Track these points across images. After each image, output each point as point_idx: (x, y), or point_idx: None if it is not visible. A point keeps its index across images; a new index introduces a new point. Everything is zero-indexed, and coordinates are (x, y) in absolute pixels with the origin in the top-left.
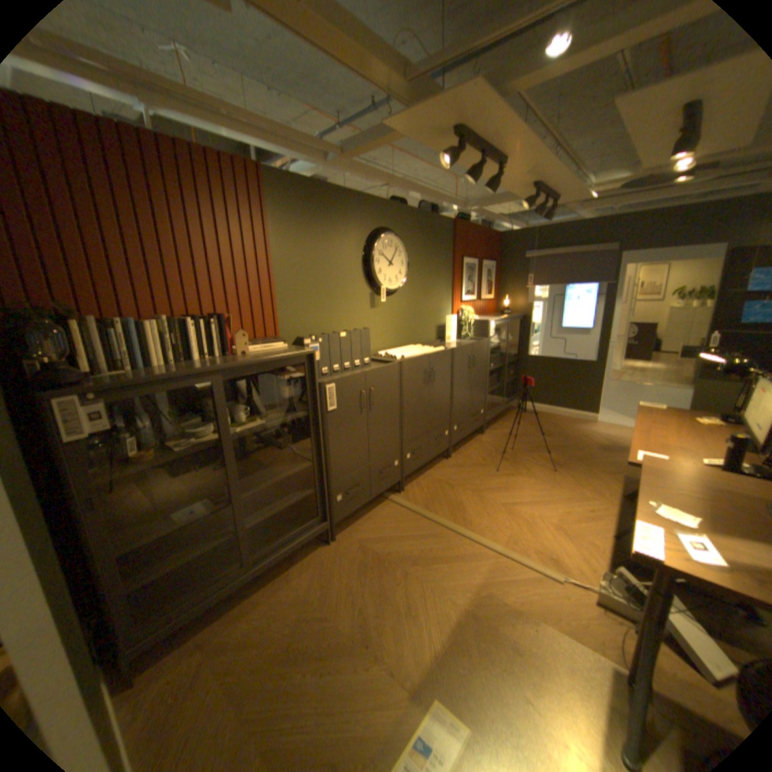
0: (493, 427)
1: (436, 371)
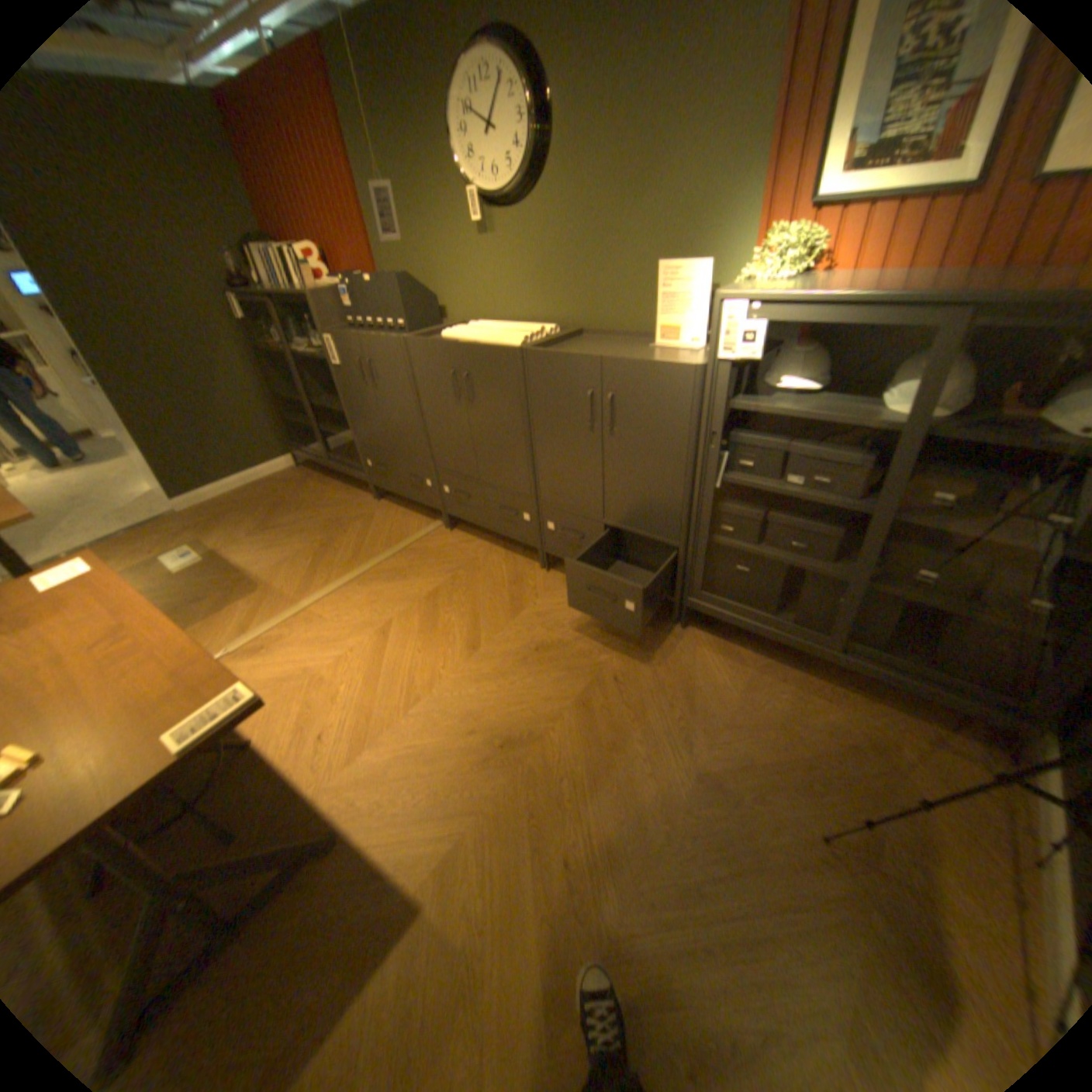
0: (742, 652)
1: (478, 381)
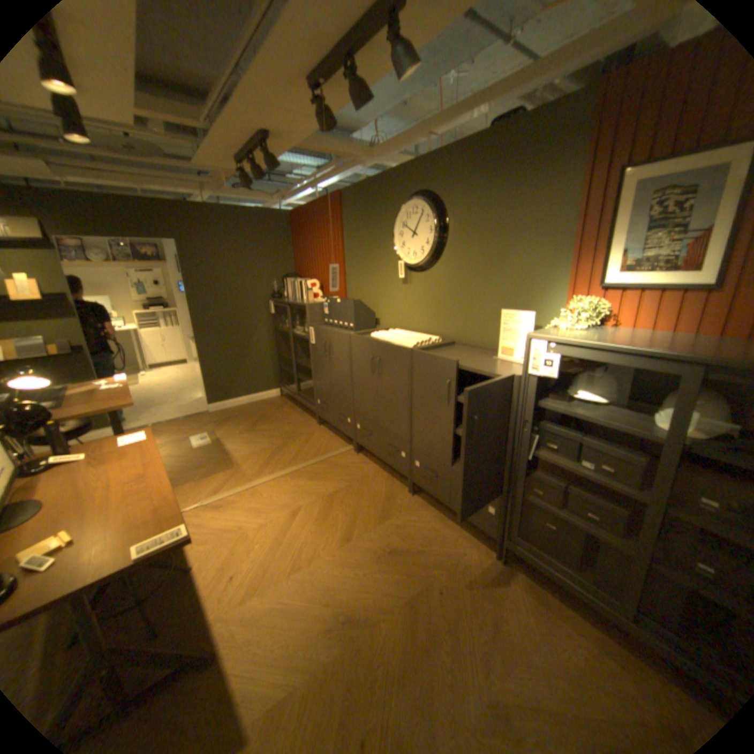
0: (550, 599)
1: (385, 365)
